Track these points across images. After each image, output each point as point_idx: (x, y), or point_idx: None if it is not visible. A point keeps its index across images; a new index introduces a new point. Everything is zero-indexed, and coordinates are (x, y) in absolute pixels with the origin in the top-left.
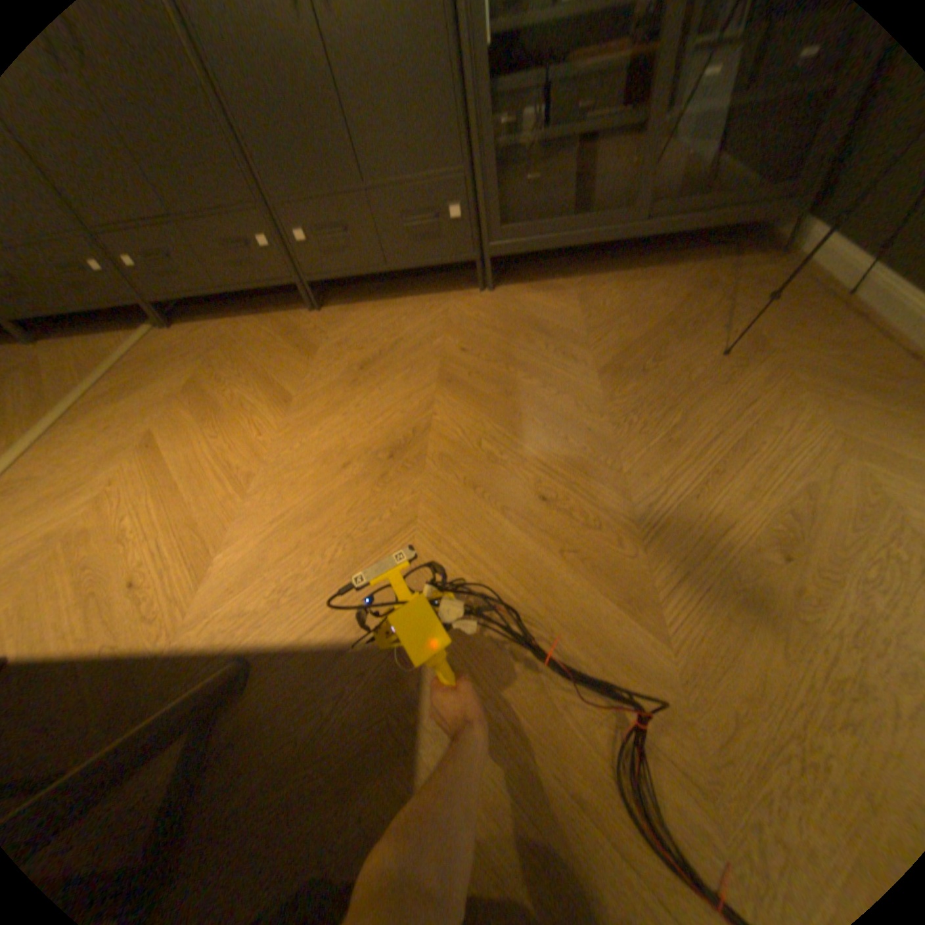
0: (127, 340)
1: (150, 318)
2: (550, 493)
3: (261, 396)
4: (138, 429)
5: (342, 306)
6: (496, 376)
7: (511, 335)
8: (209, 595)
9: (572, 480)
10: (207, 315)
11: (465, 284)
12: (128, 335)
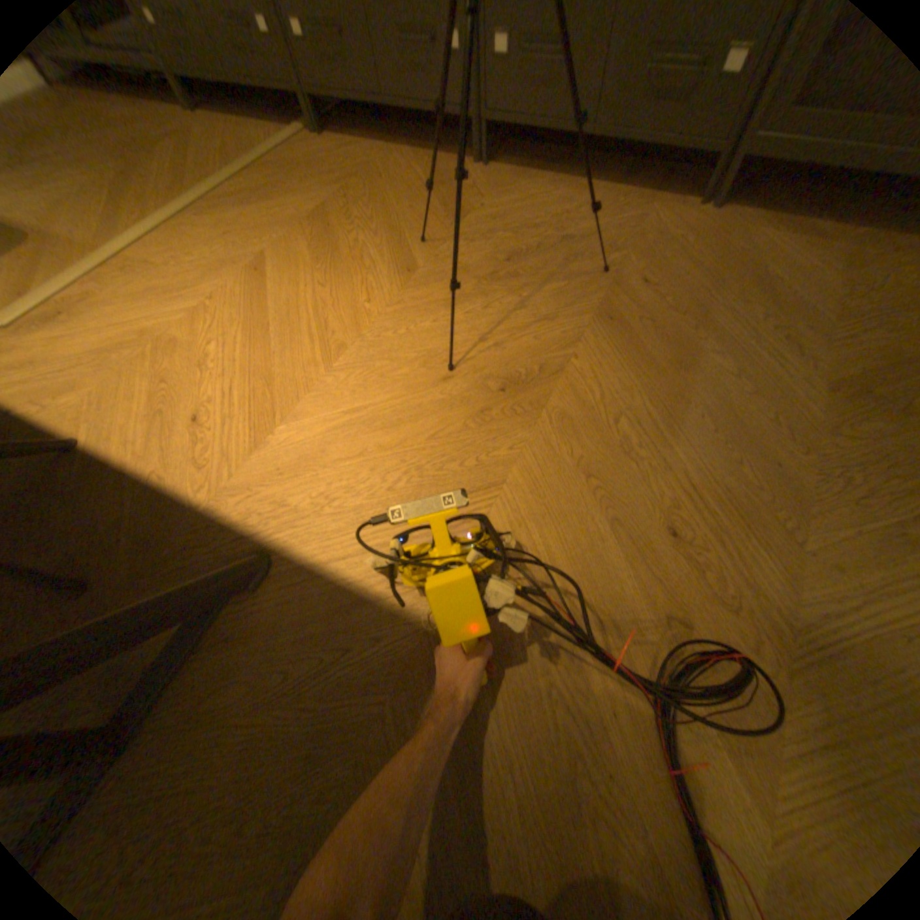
0: (275, 137)
1: (305, 118)
2: (687, 531)
3: (385, 255)
4: (254, 247)
5: (515, 168)
6: (676, 335)
7: (721, 284)
8: (258, 468)
9: (726, 528)
10: (362, 131)
11: (685, 187)
12: (278, 131)
